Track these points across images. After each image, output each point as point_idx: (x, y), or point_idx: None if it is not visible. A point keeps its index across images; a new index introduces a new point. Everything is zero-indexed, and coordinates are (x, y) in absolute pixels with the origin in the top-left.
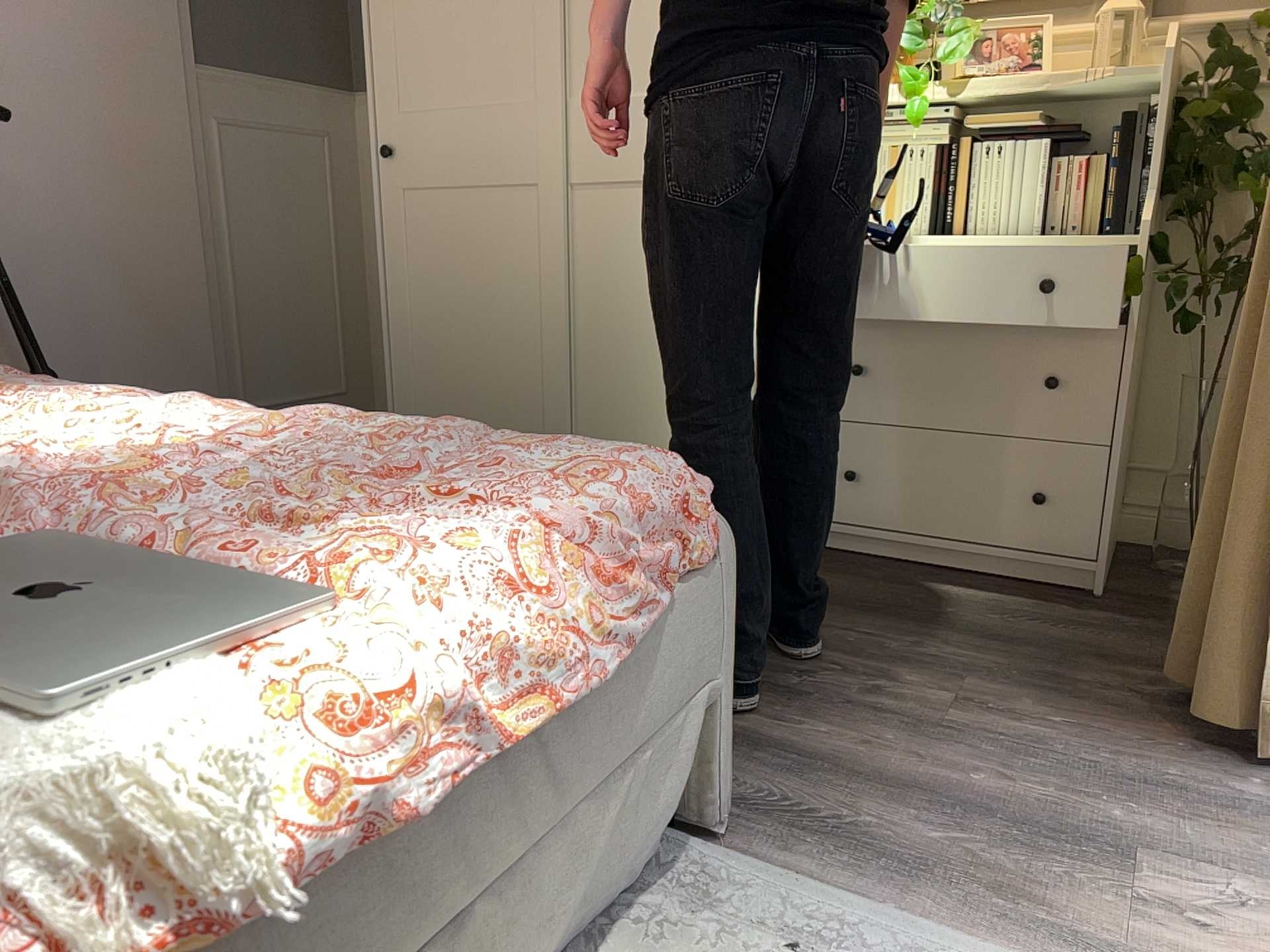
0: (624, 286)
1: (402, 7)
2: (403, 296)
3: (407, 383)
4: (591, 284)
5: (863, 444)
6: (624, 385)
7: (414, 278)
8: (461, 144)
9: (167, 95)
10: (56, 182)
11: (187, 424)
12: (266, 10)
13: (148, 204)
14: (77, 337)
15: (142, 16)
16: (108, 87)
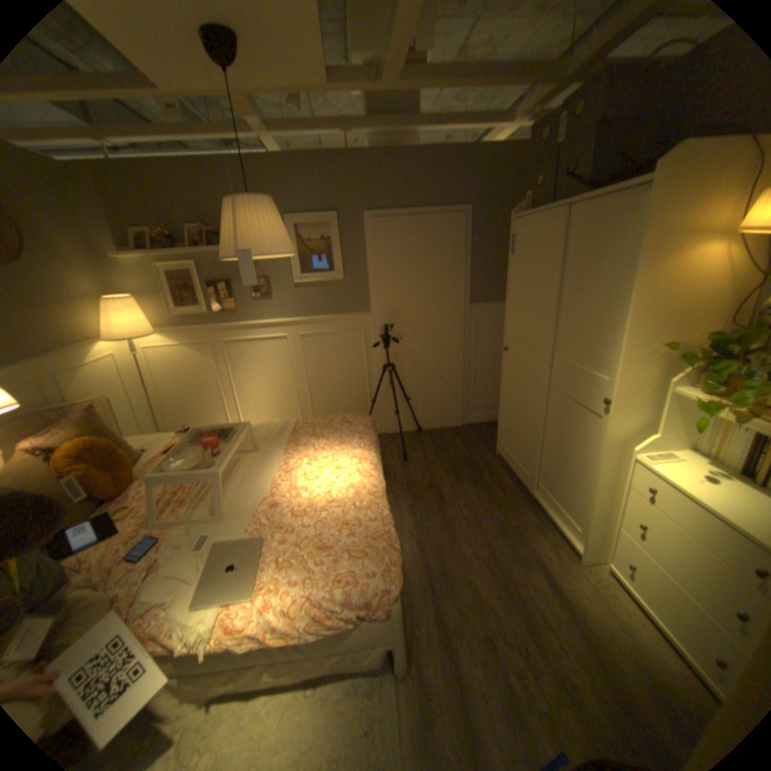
0: (561, 433)
1: (515, 302)
2: (505, 396)
3: (503, 424)
4: (552, 425)
5: (642, 559)
6: (556, 468)
7: (508, 393)
8: (523, 356)
9: (456, 317)
10: (420, 347)
11: (347, 483)
12: (499, 280)
13: (445, 350)
14: (421, 387)
15: (451, 296)
16: (437, 319)
